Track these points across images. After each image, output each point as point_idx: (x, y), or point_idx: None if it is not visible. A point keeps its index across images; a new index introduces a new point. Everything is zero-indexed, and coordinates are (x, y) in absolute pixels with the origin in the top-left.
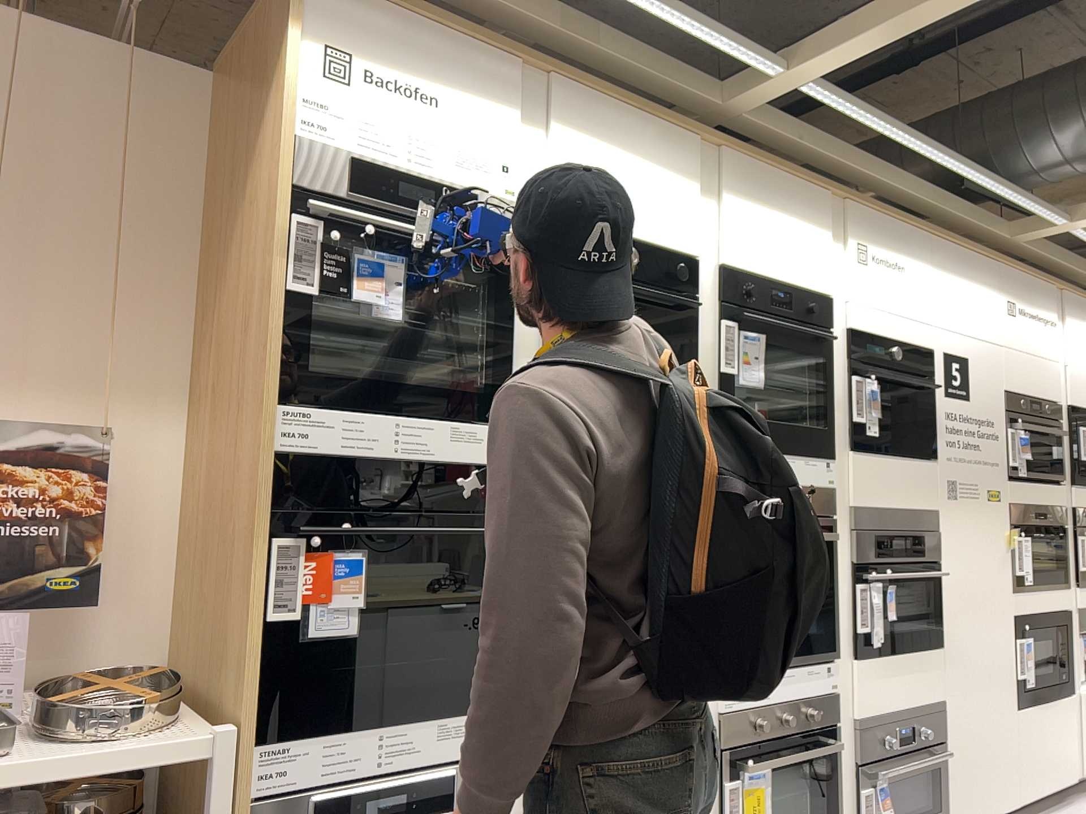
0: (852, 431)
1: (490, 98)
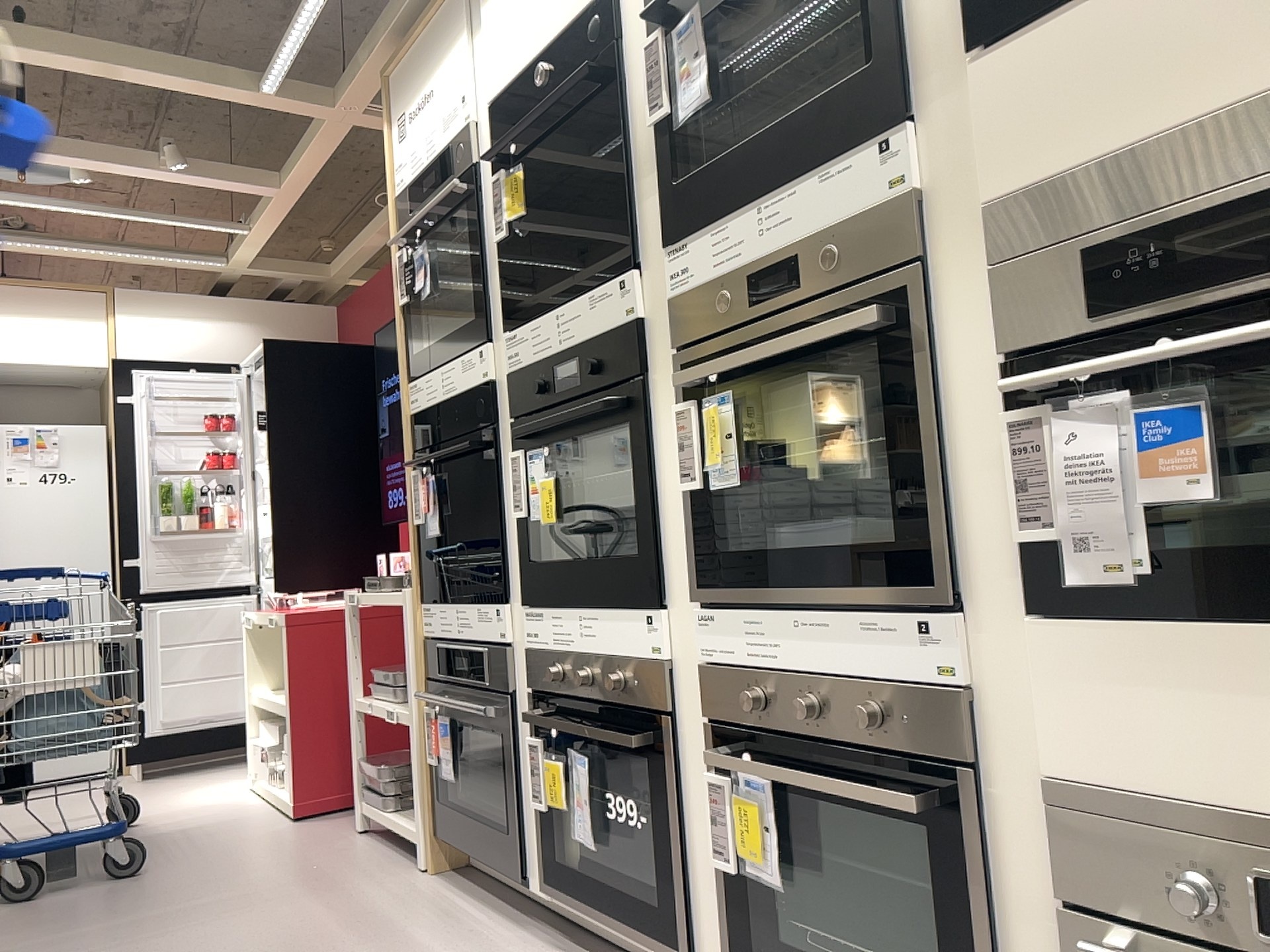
0: (966, 4)
1: (449, 48)
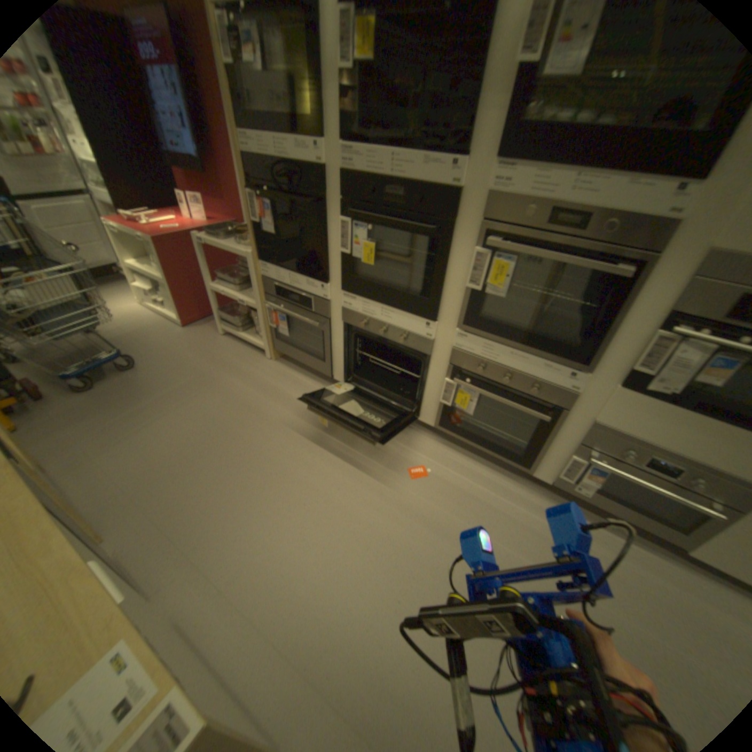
0: None
1: None
